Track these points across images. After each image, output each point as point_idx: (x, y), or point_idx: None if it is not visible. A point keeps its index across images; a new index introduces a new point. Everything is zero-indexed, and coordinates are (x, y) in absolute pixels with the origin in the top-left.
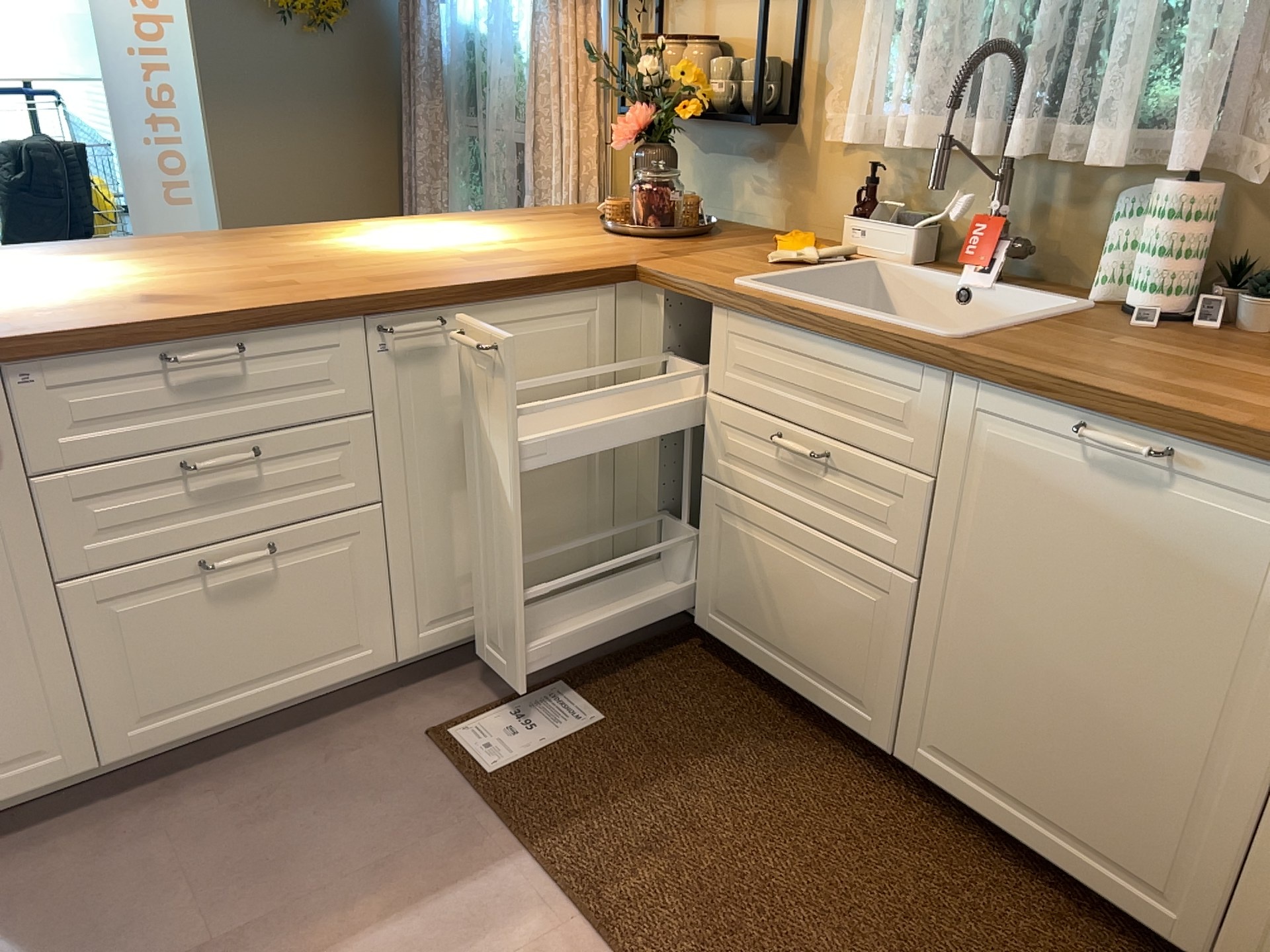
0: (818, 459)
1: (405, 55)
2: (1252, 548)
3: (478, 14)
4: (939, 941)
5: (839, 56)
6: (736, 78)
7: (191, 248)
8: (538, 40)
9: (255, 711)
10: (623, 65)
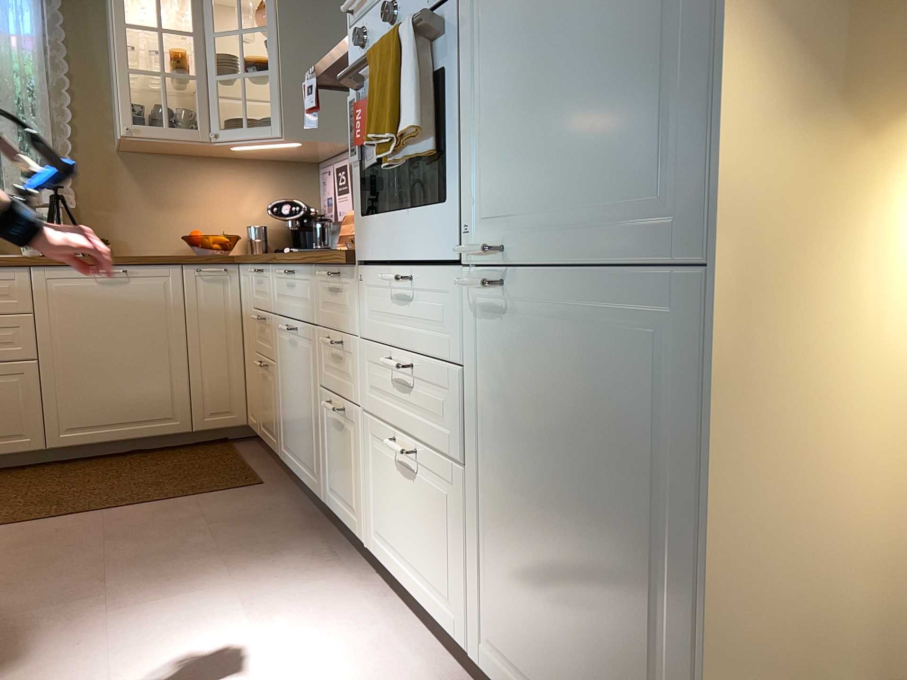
0: None
1: None
2: (158, 290)
3: None
4: (122, 472)
5: None
6: None
7: None
8: None
9: None
10: None
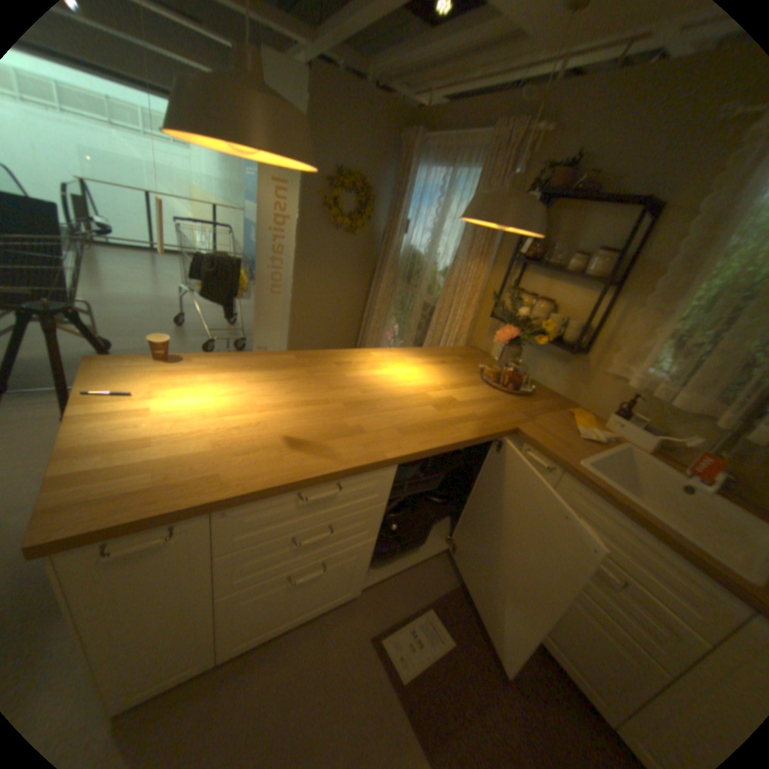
0: (621, 585)
1: (382, 249)
2: None
3: (422, 243)
4: None
5: (630, 333)
6: (566, 325)
7: (300, 370)
8: (455, 268)
9: (294, 628)
10: (499, 294)
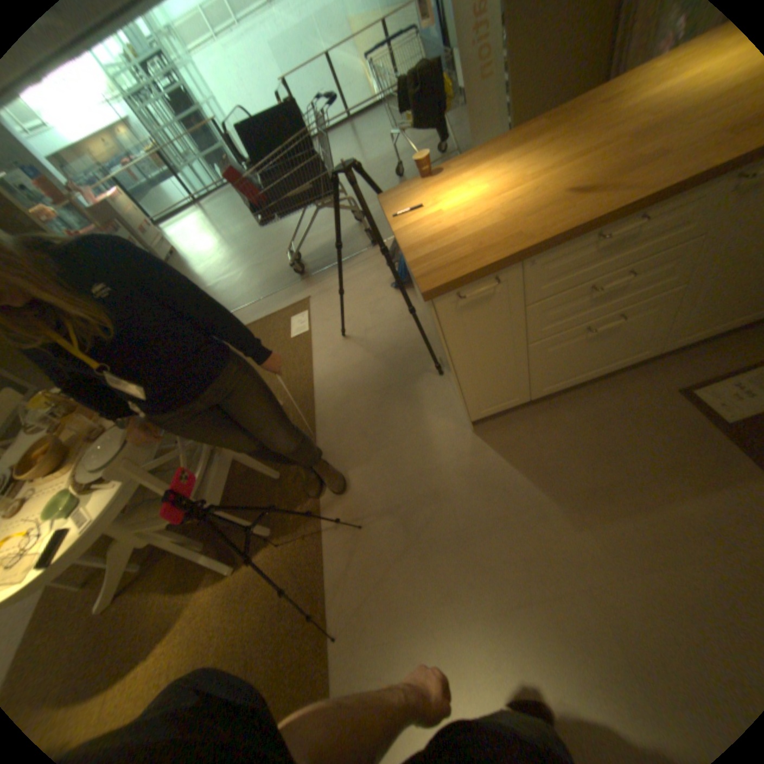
0: None
1: None
2: None
3: None
4: None
5: None
6: None
7: (556, 129)
8: None
9: (591, 379)
10: None
